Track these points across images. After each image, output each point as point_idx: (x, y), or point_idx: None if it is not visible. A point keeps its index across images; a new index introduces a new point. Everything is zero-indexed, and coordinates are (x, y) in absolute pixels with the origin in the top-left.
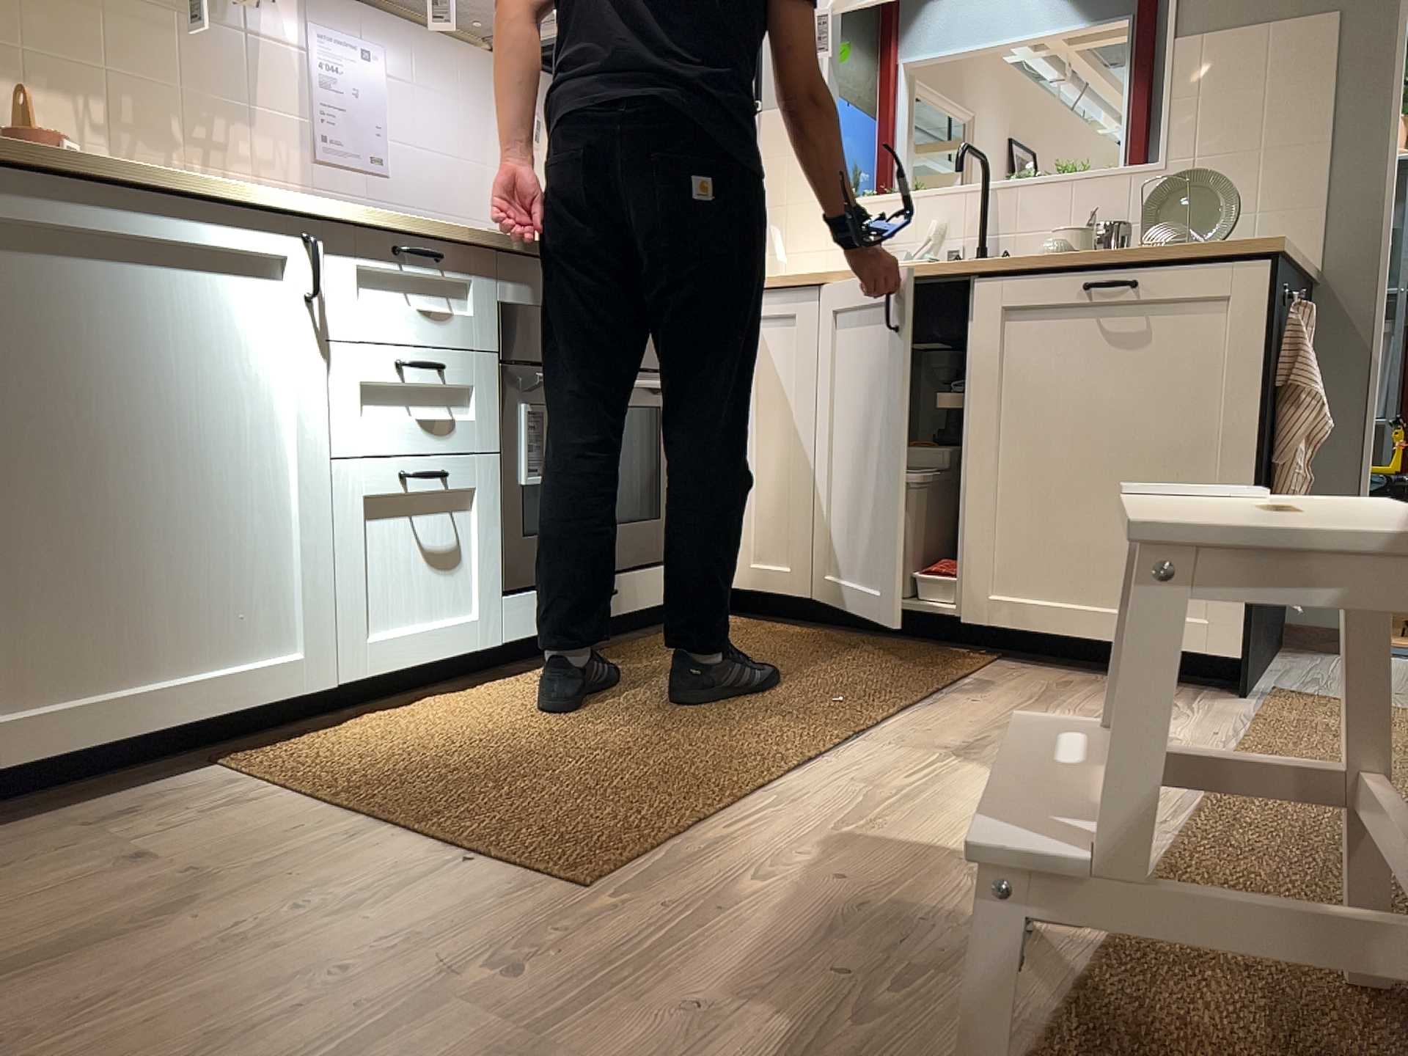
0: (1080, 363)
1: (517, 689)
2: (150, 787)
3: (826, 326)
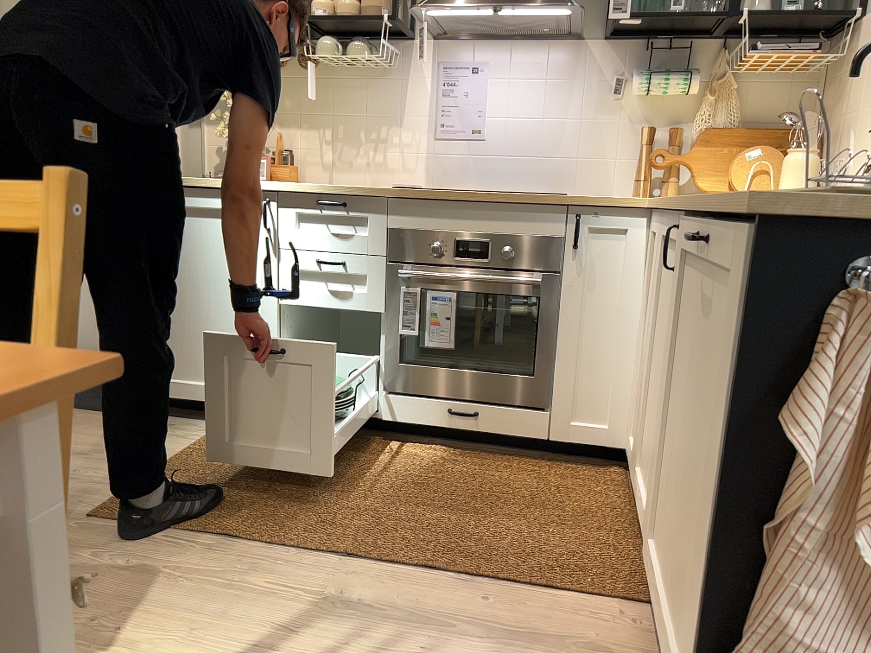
0: (695, 330)
1: (374, 448)
2: (200, 420)
3: (657, 251)
